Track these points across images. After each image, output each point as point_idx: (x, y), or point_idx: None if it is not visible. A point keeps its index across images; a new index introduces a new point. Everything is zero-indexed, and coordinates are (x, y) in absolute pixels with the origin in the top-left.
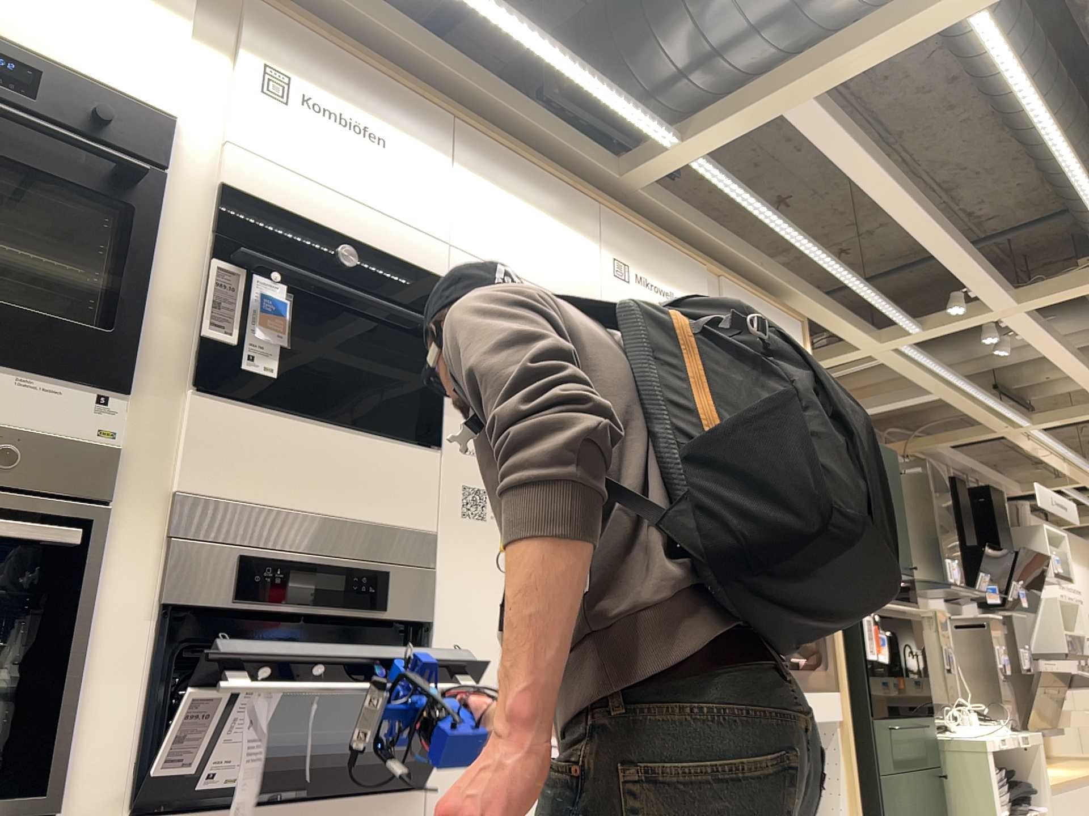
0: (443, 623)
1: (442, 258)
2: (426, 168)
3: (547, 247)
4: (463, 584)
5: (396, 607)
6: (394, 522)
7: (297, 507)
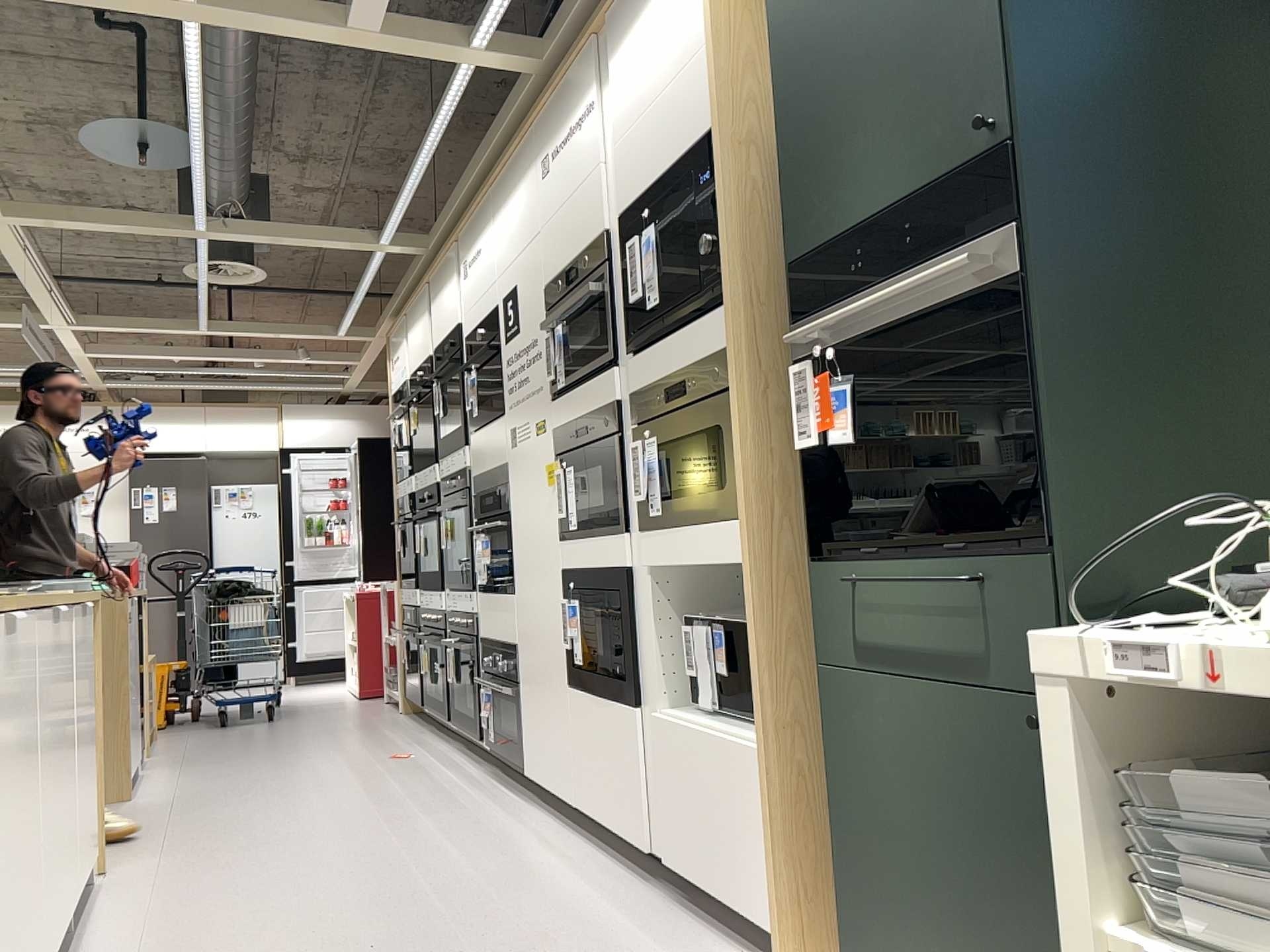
0: (511, 517)
1: (493, 290)
2: (486, 236)
3: (518, 207)
4: (513, 492)
5: (502, 512)
6: (505, 465)
7: (491, 471)
